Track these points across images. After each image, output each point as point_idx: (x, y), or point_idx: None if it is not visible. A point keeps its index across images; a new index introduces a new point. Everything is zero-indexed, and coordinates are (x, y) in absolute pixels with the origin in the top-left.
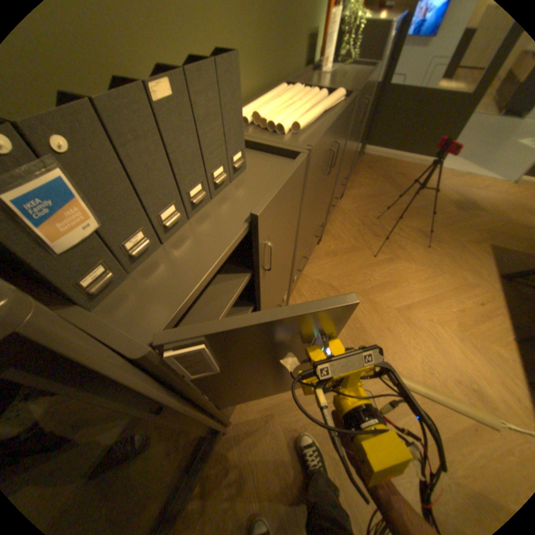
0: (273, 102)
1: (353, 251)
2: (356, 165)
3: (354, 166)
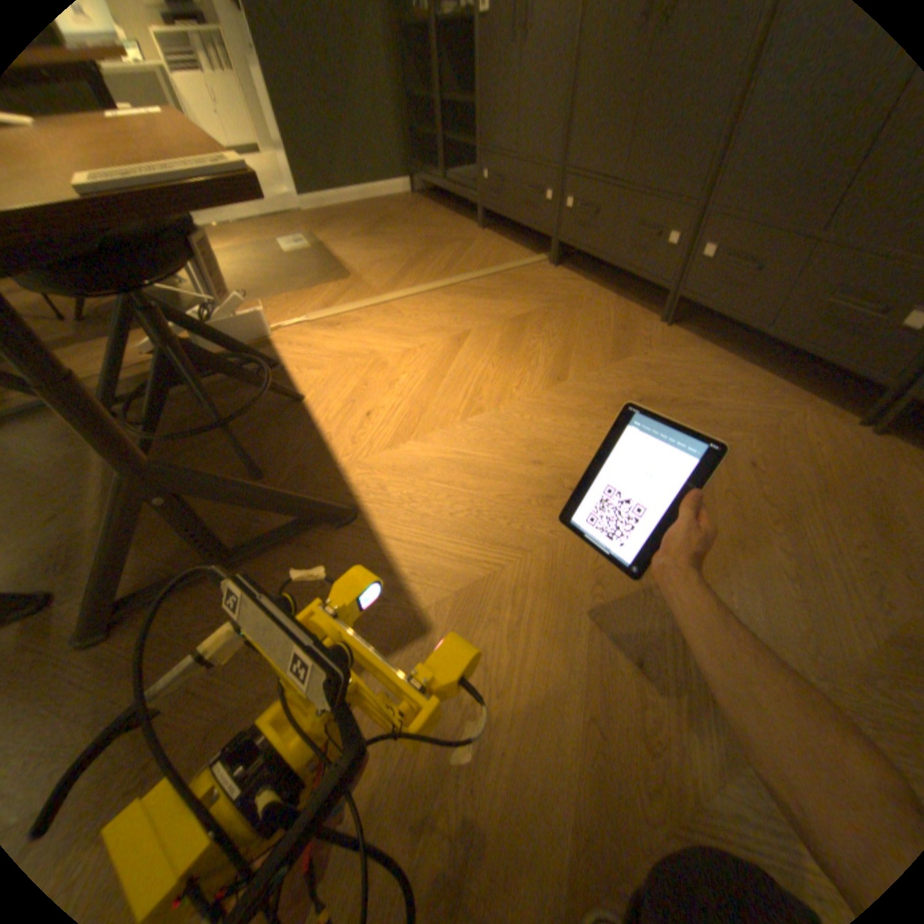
0: None
1: (618, 349)
2: None
3: None
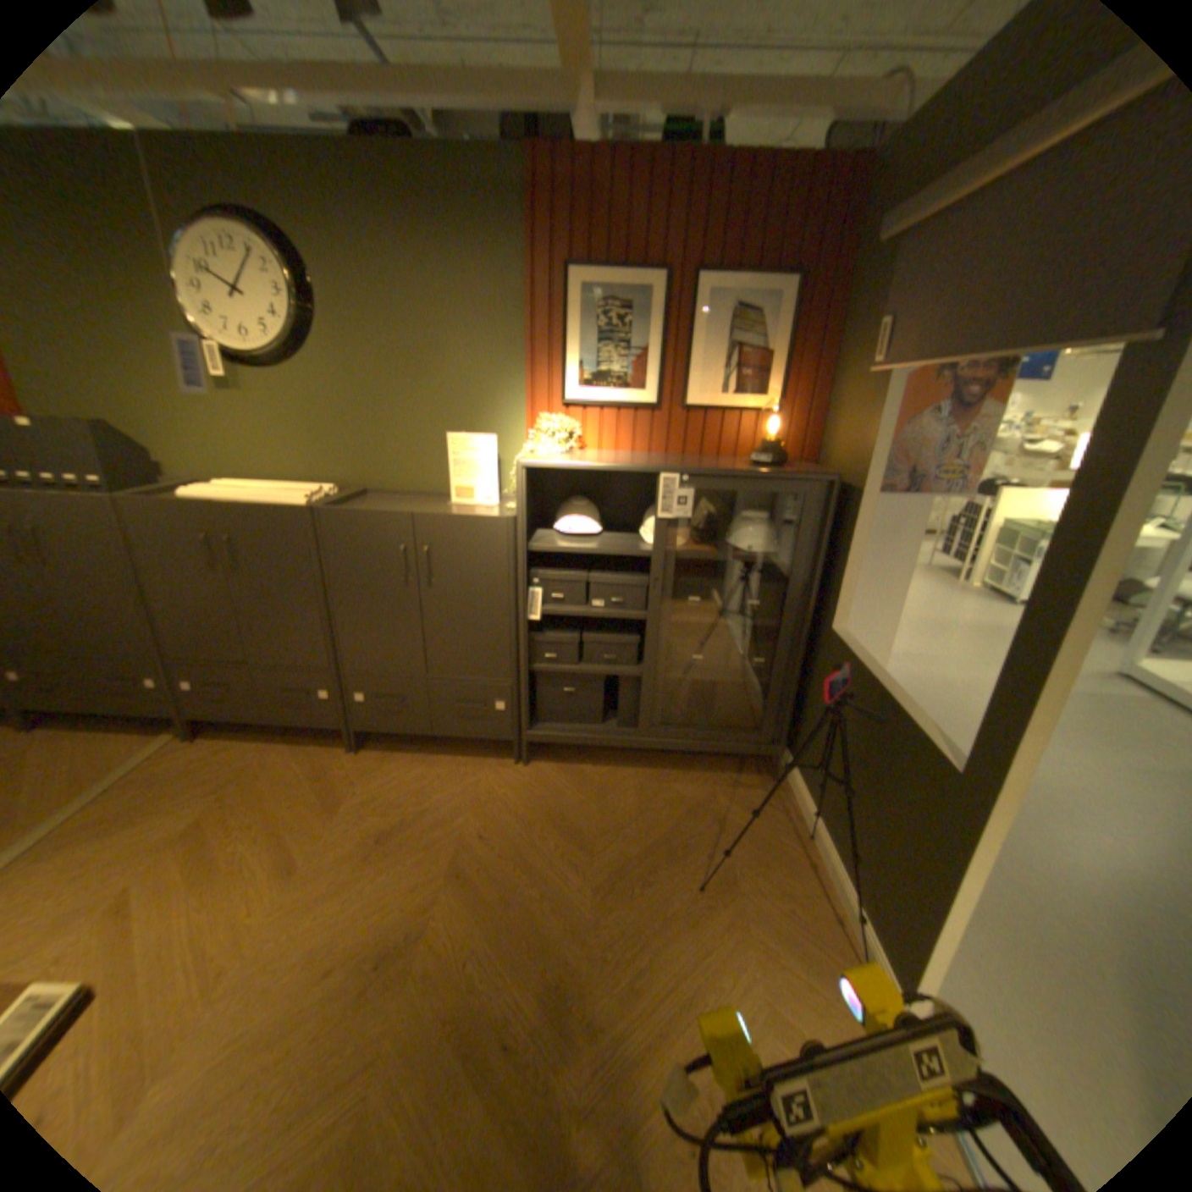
0: (248, 483)
1: (327, 803)
2: (703, 774)
3: (693, 772)
